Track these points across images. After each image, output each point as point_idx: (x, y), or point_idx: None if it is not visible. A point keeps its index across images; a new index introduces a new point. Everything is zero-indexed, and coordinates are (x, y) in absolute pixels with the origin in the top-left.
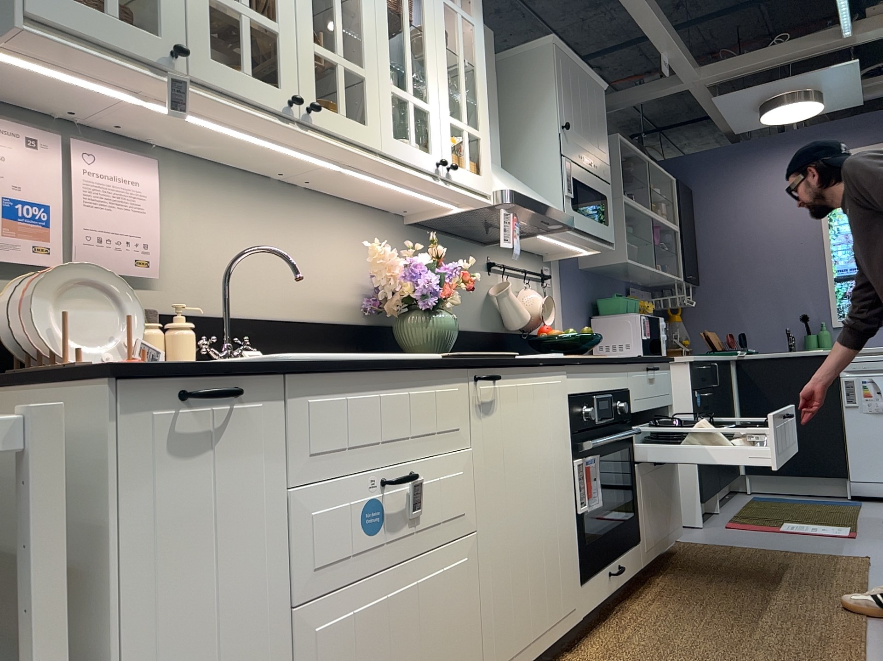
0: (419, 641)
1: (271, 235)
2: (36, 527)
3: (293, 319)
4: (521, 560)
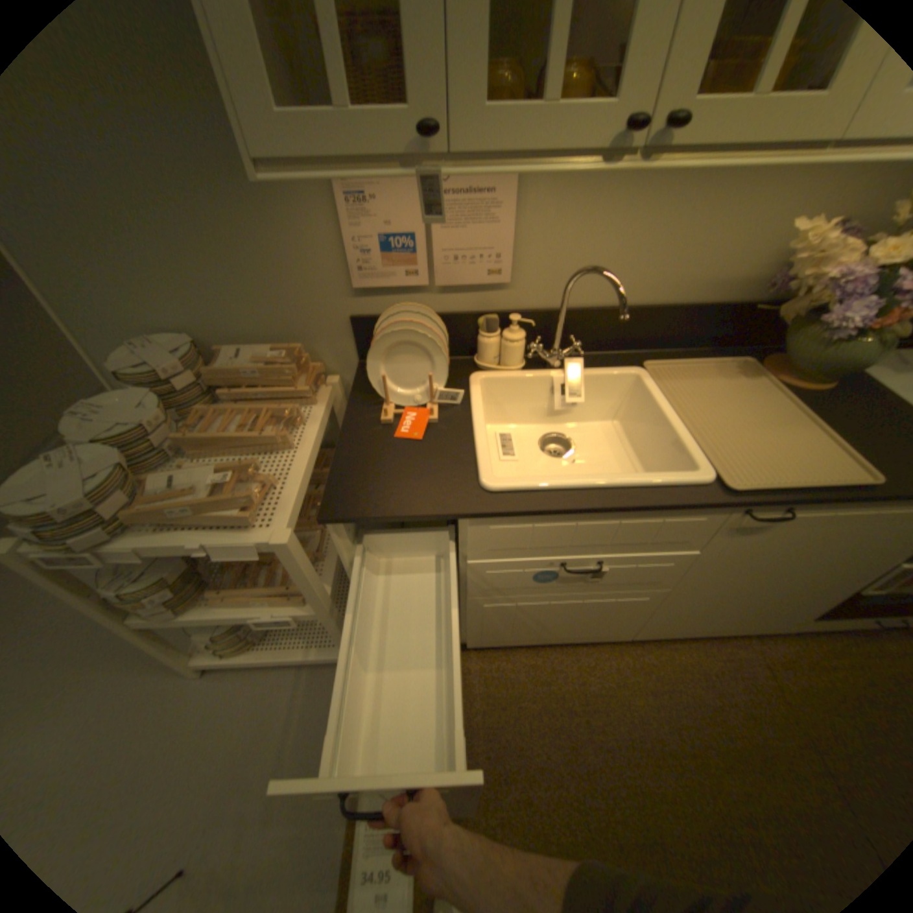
0: (577, 619)
1: (662, 208)
2: (299, 577)
3: (657, 303)
4: (727, 606)
